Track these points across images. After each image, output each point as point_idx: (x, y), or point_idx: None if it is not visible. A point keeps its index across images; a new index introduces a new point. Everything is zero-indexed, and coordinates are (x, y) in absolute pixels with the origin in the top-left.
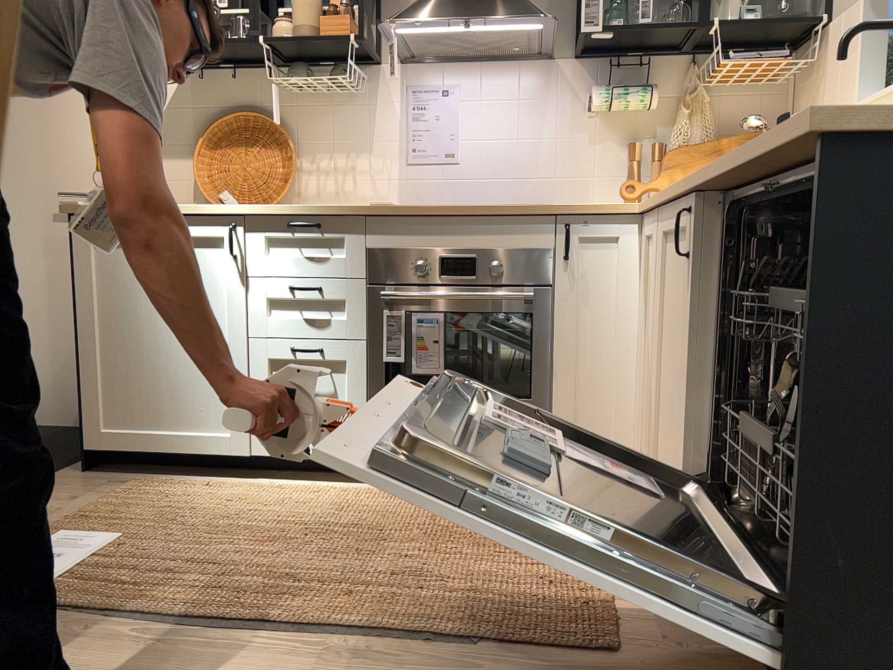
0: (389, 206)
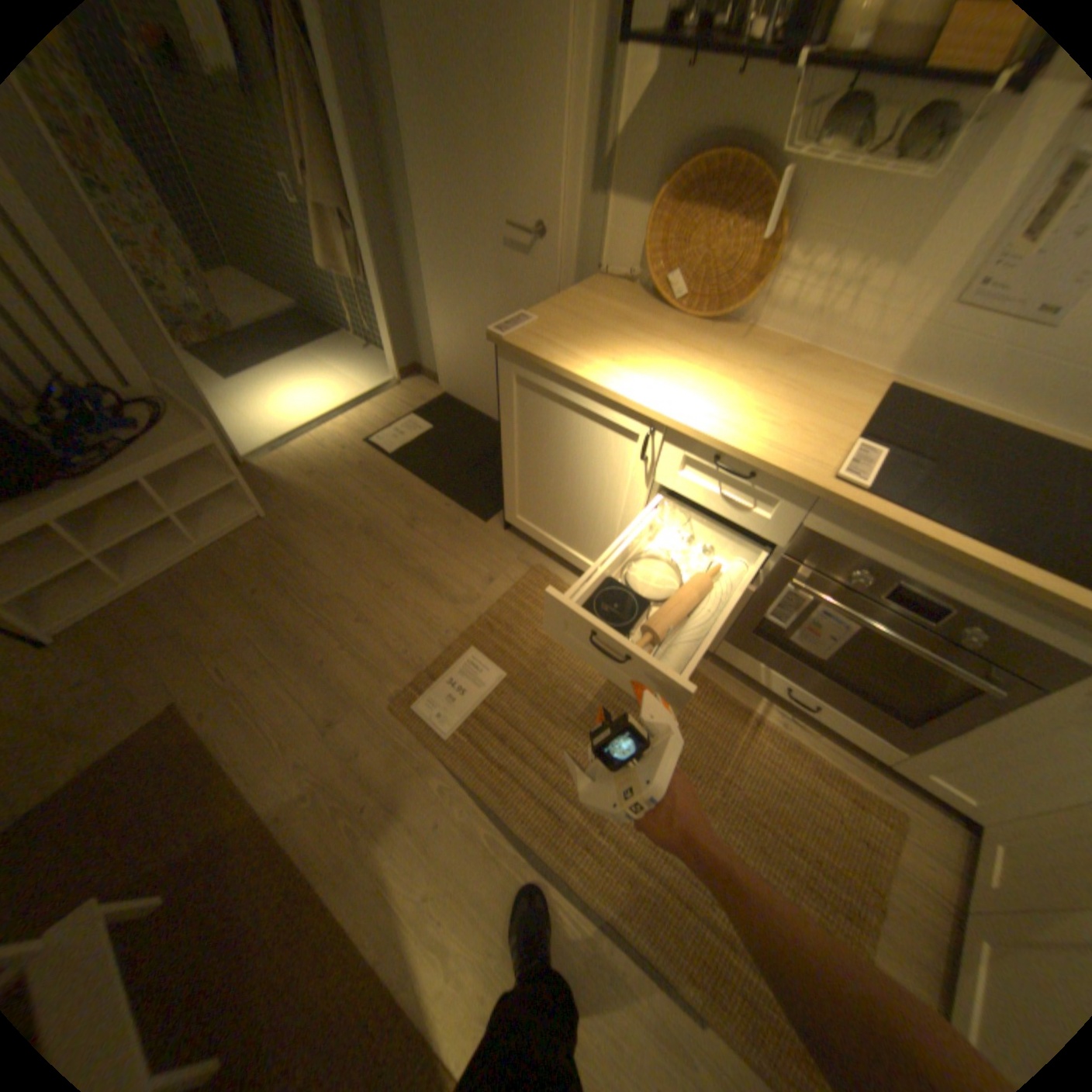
0: (863, 501)
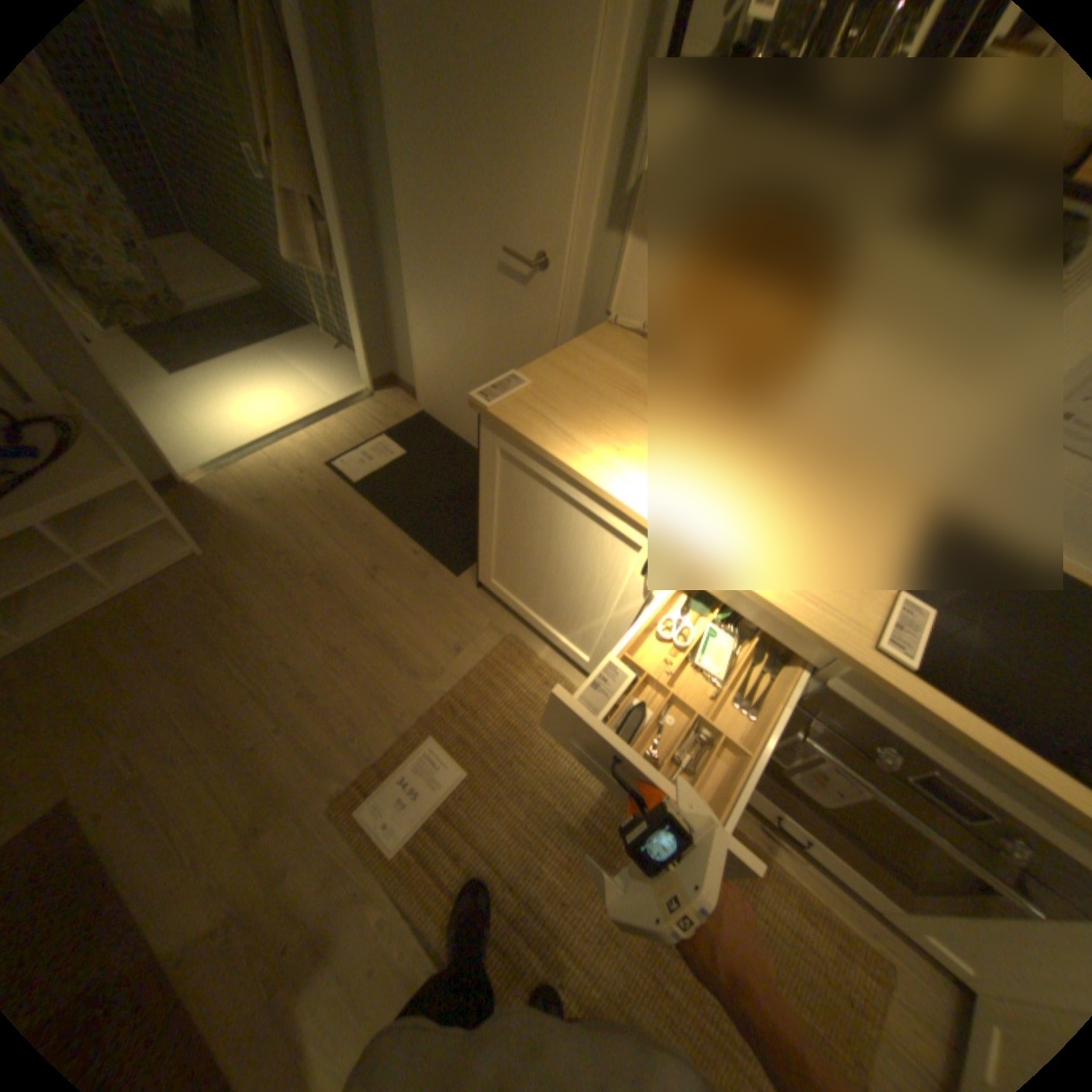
0: (911, 687)
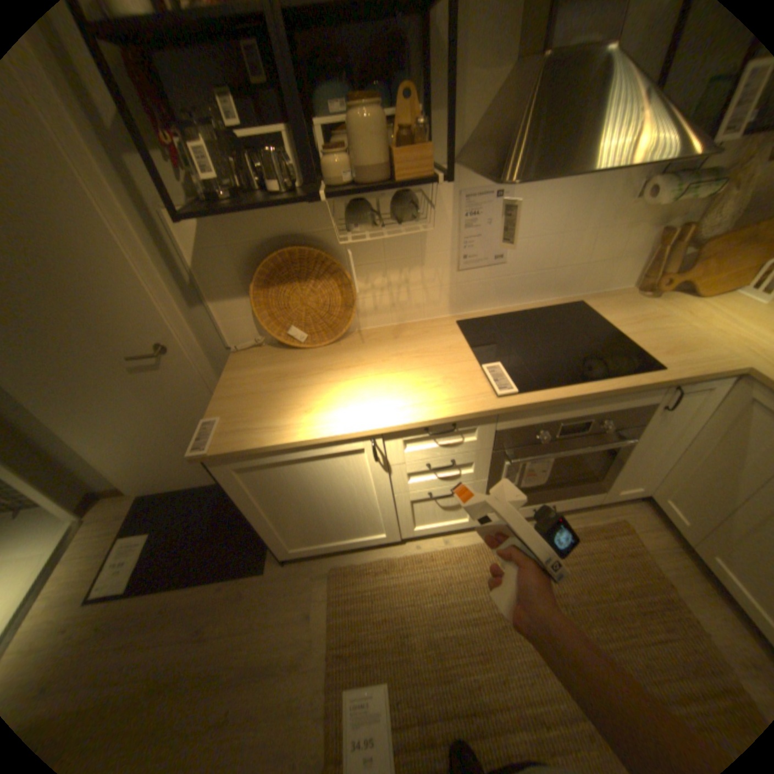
0: (522, 399)
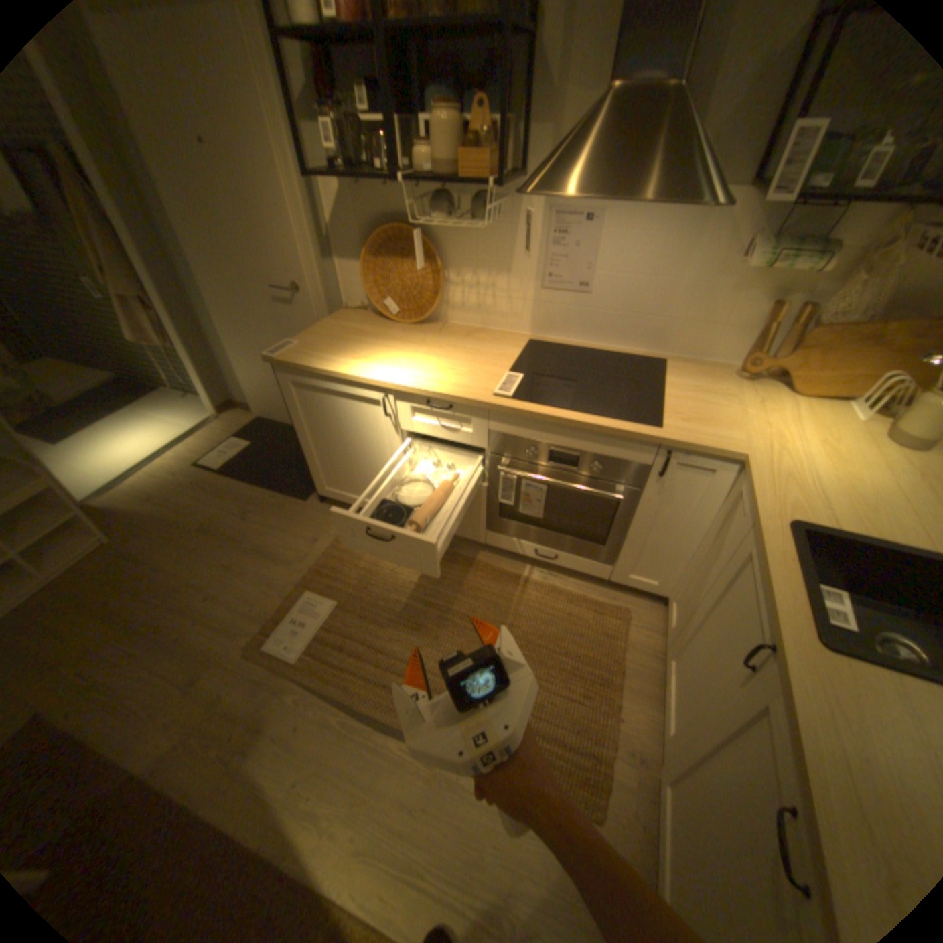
0: (508, 404)
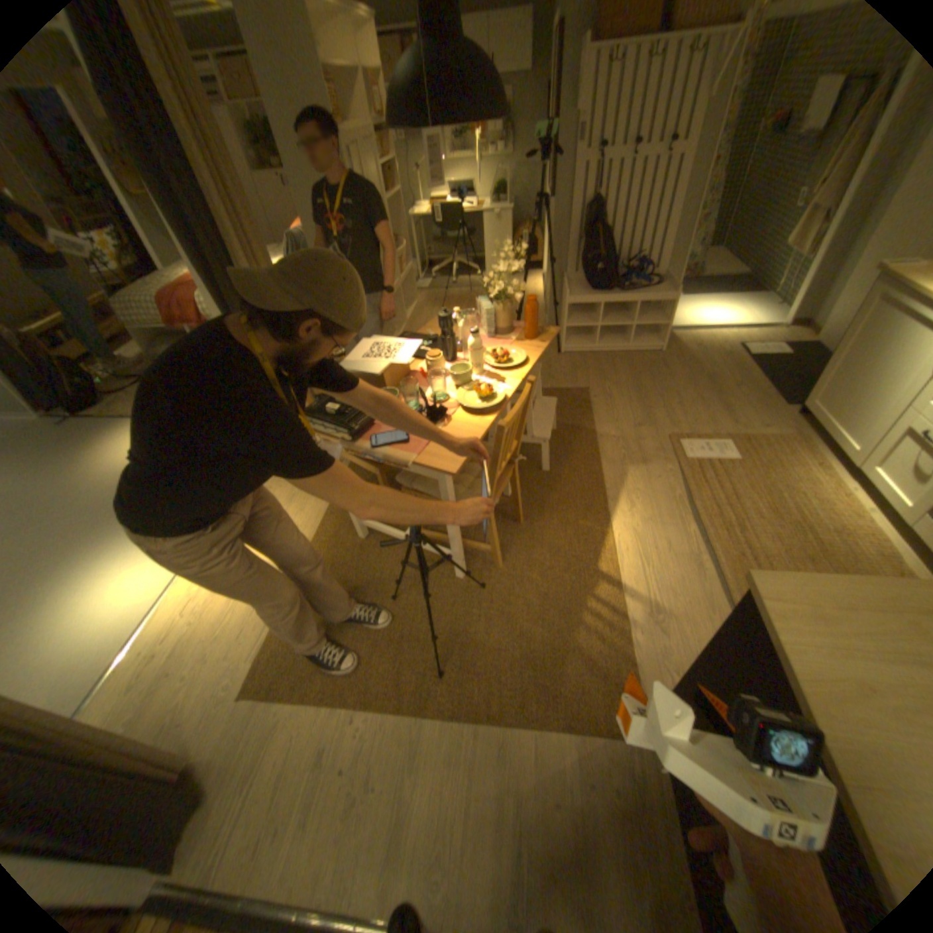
0: None
